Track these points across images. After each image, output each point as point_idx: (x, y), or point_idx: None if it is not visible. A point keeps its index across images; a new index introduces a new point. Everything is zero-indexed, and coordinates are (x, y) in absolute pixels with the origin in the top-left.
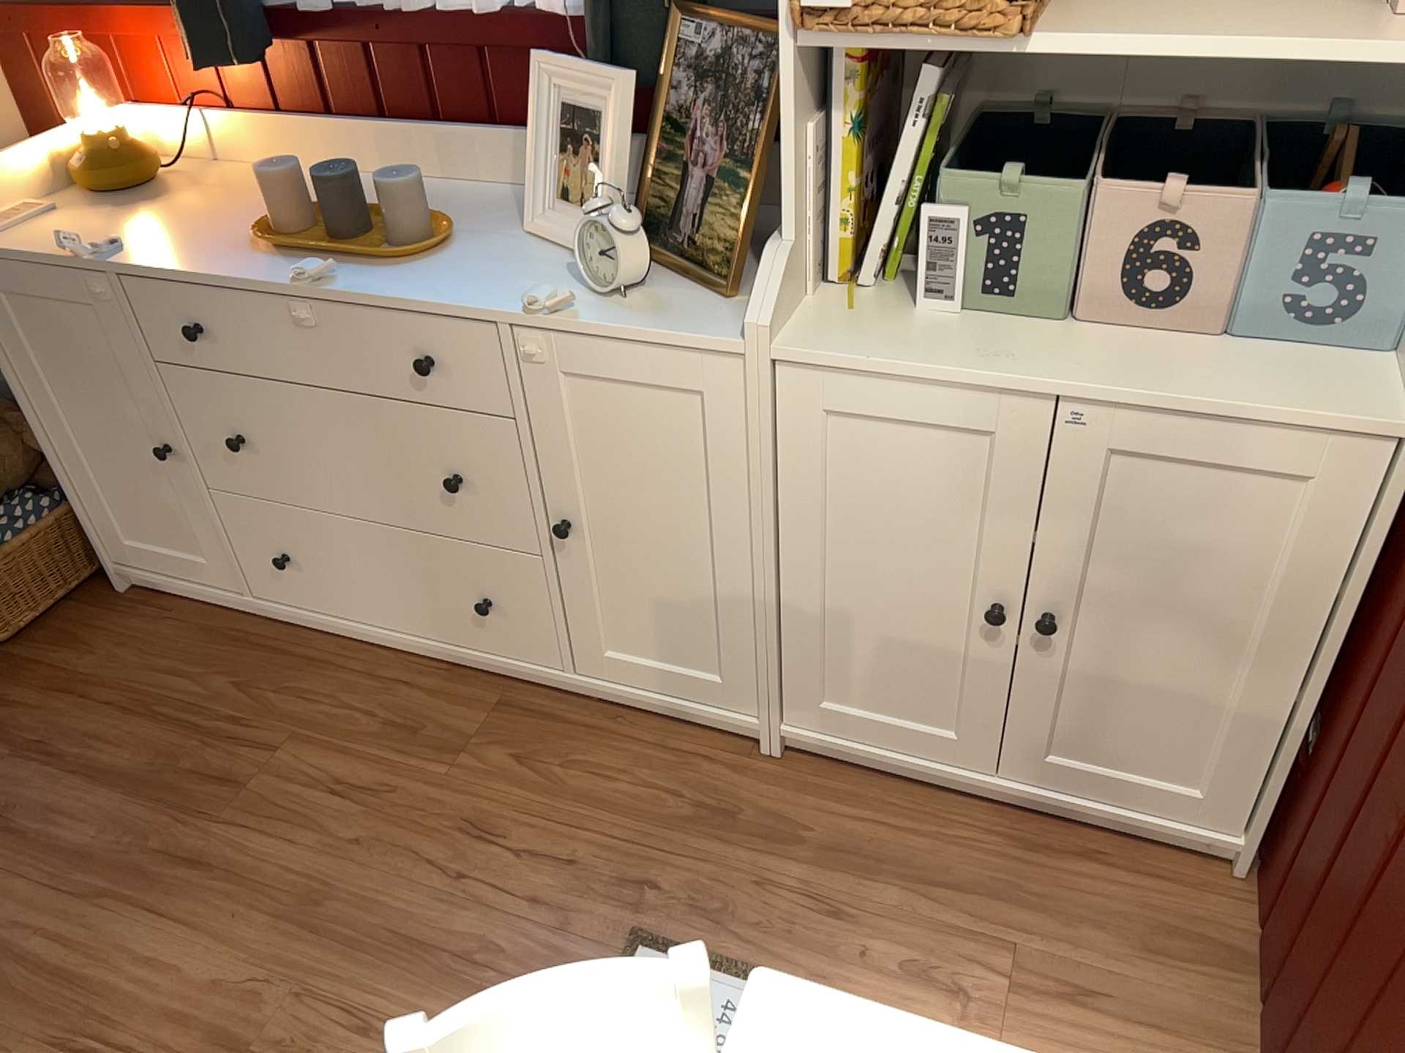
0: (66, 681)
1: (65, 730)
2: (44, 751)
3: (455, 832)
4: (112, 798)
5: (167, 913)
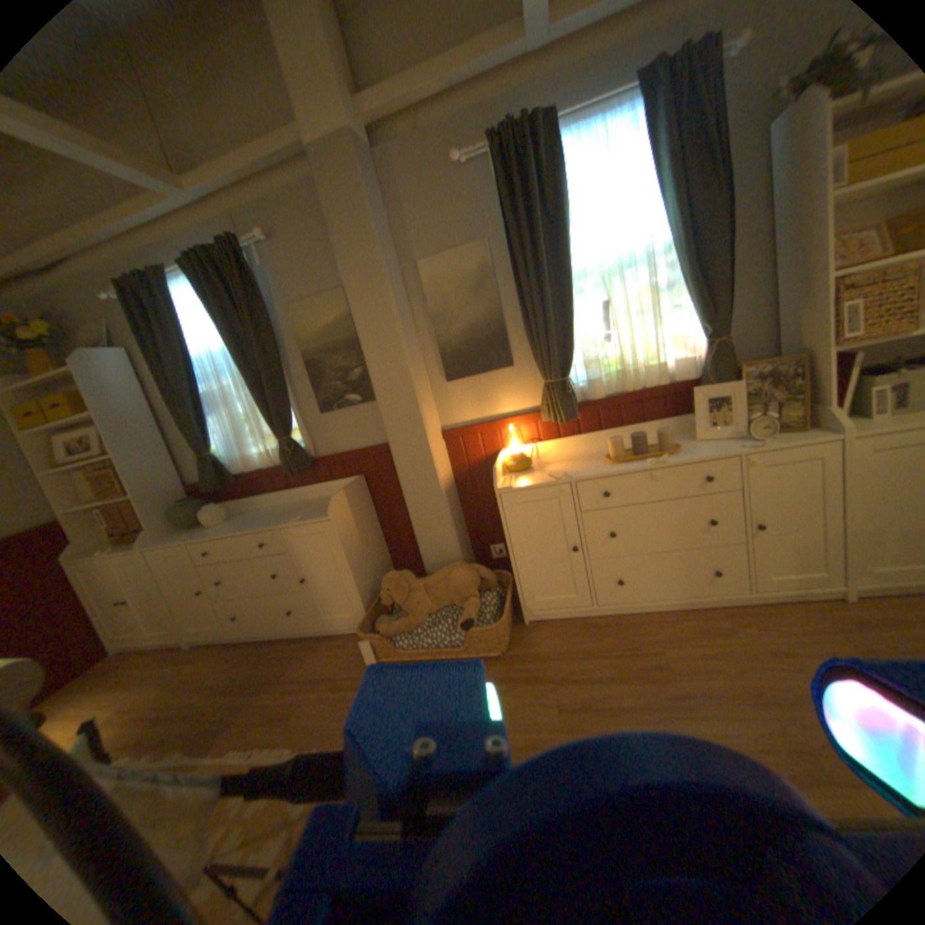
0: (538, 661)
1: (562, 676)
2: (563, 685)
3: (775, 661)
4: (616, 692)
5: (701, 723)
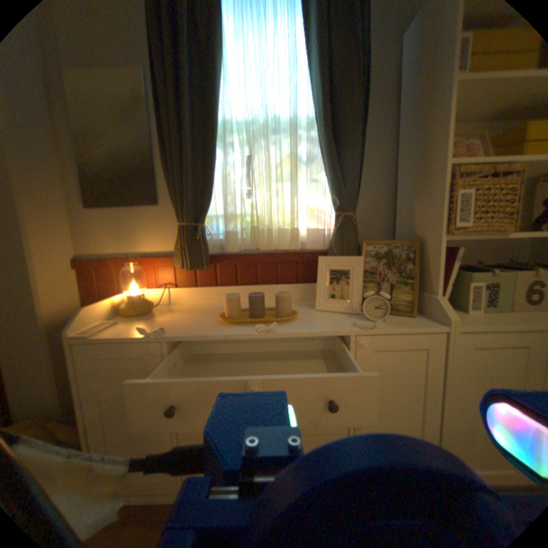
0: None
1: None
2: None
3: None
4: None
5: None
